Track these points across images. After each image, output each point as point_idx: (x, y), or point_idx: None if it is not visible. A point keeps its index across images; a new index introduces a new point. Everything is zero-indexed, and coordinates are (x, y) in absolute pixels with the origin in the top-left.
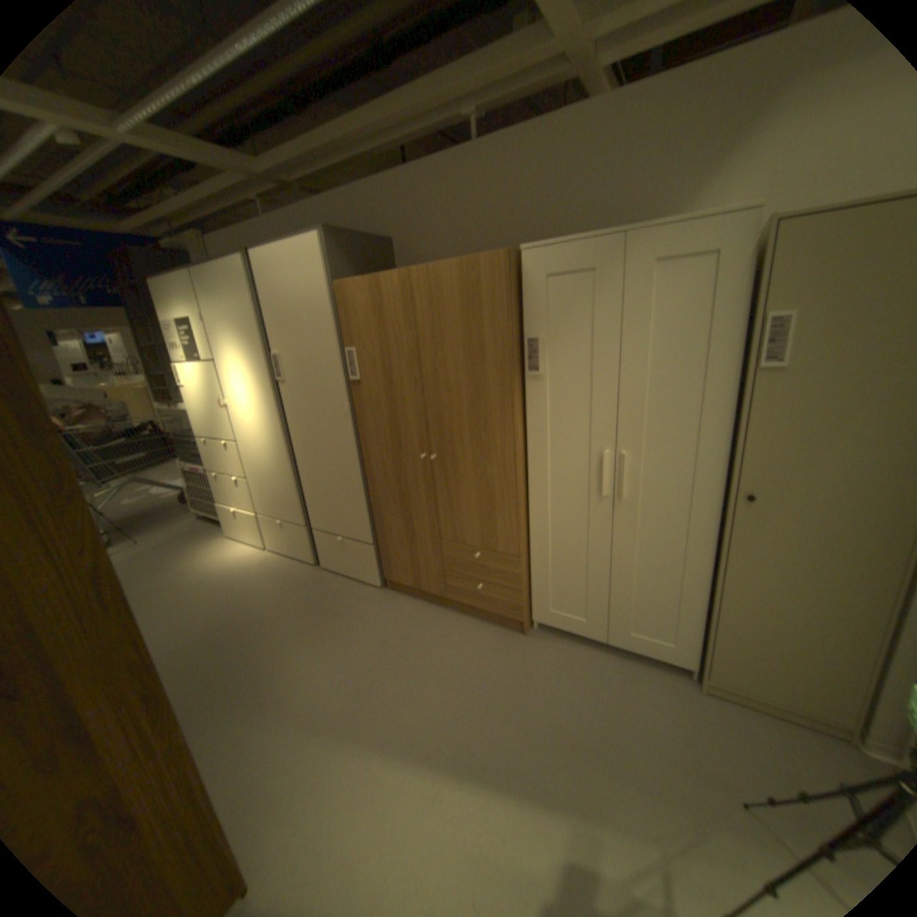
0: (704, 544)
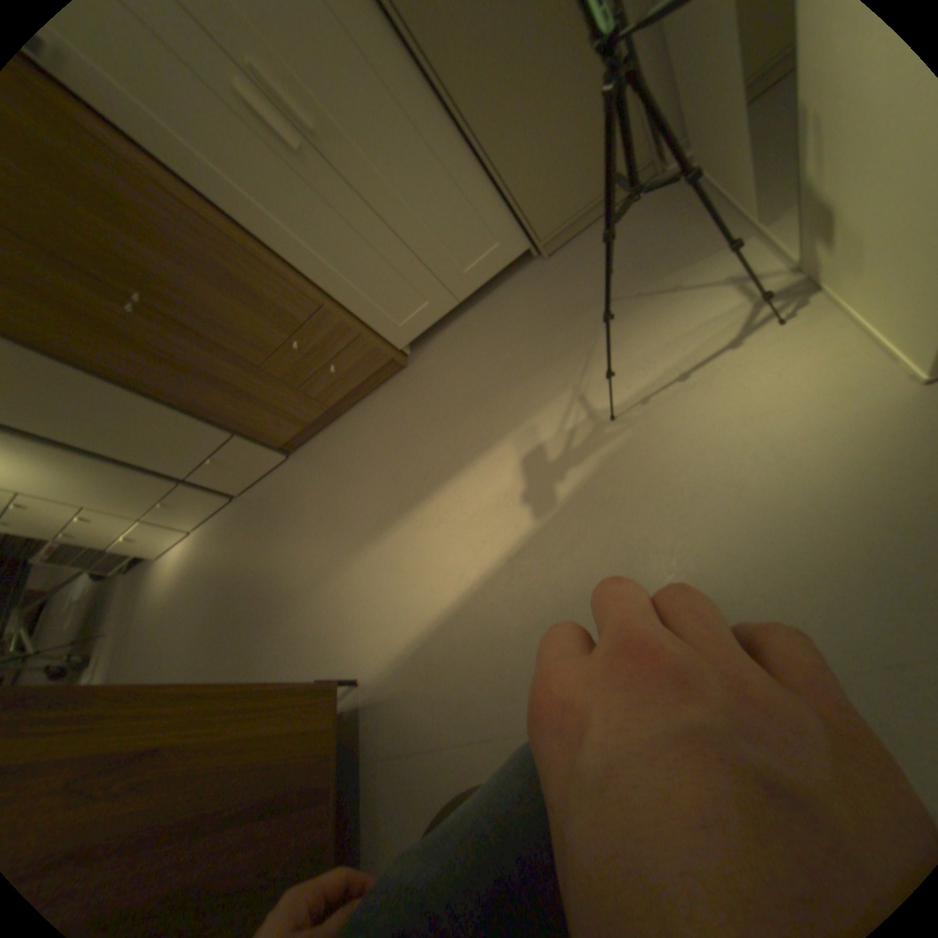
0: (418, 94)
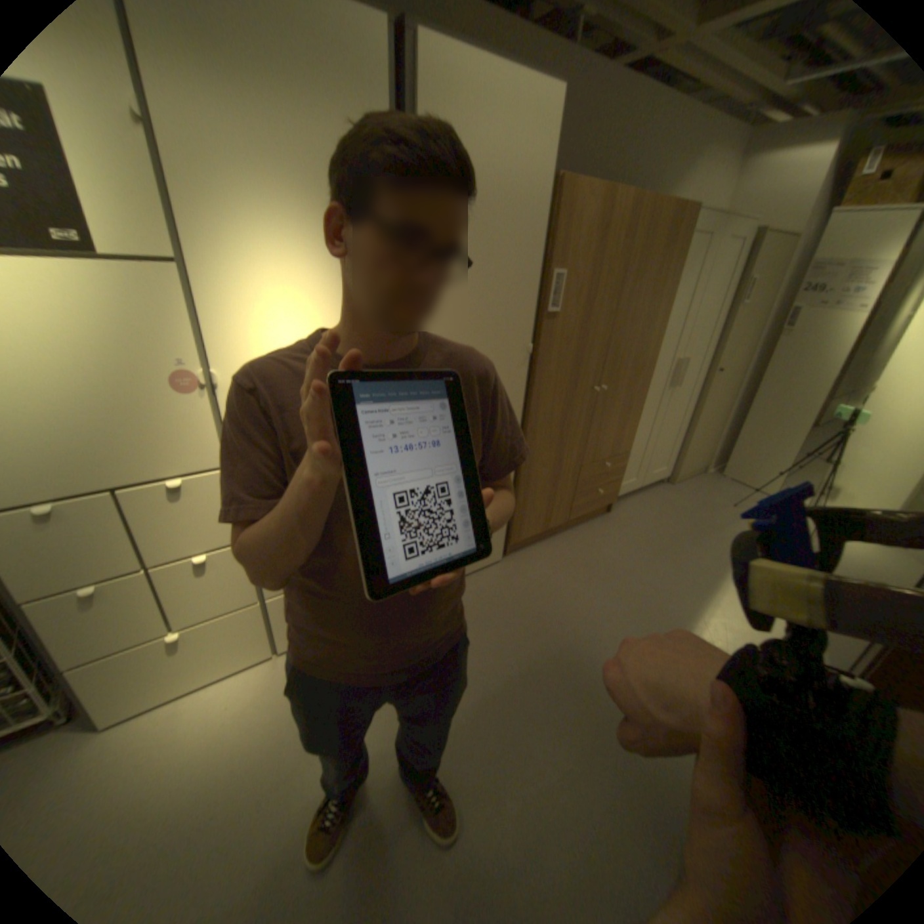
0: (693, 403)
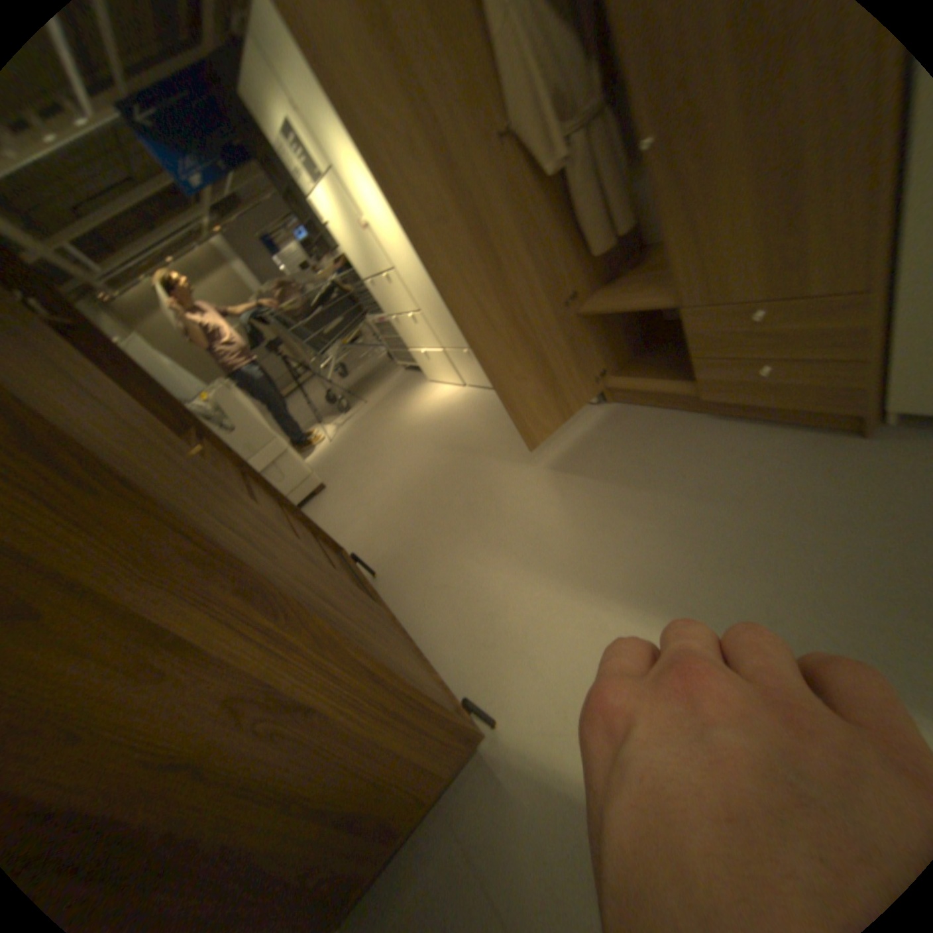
0: None
